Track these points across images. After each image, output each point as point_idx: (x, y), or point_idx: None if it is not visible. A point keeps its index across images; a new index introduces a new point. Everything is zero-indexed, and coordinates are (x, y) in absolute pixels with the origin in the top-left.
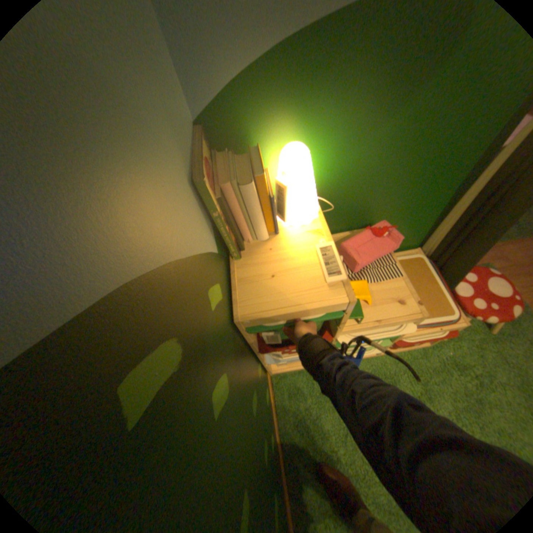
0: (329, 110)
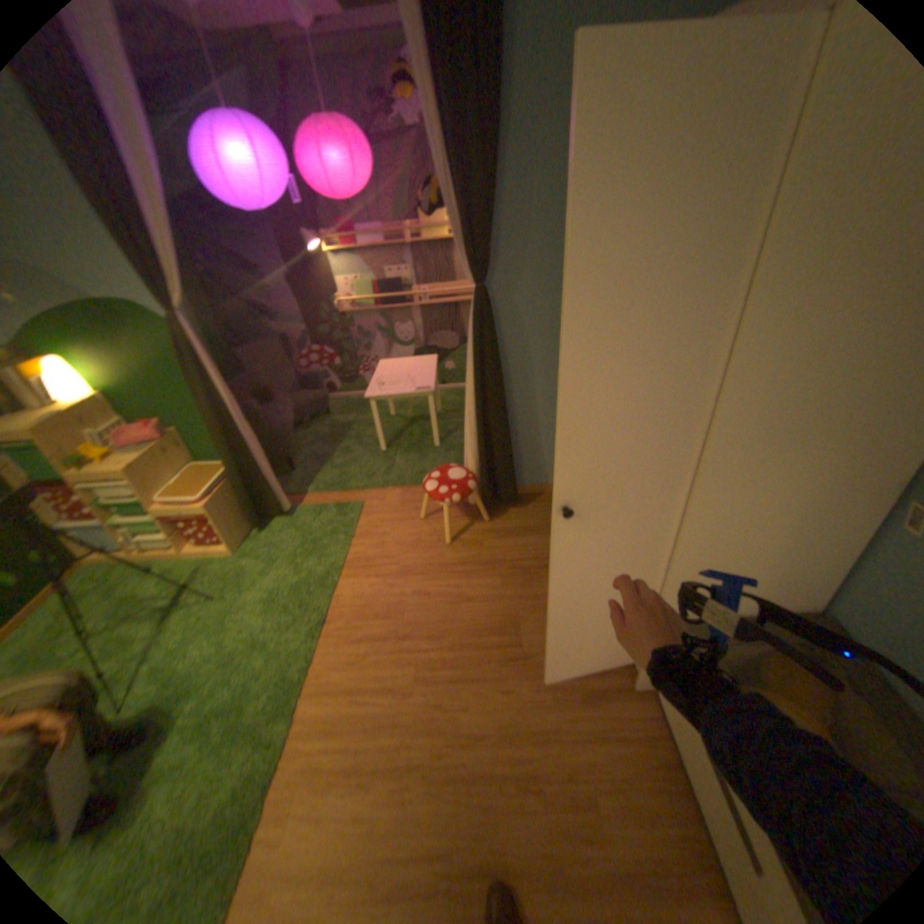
0: (82, 346)
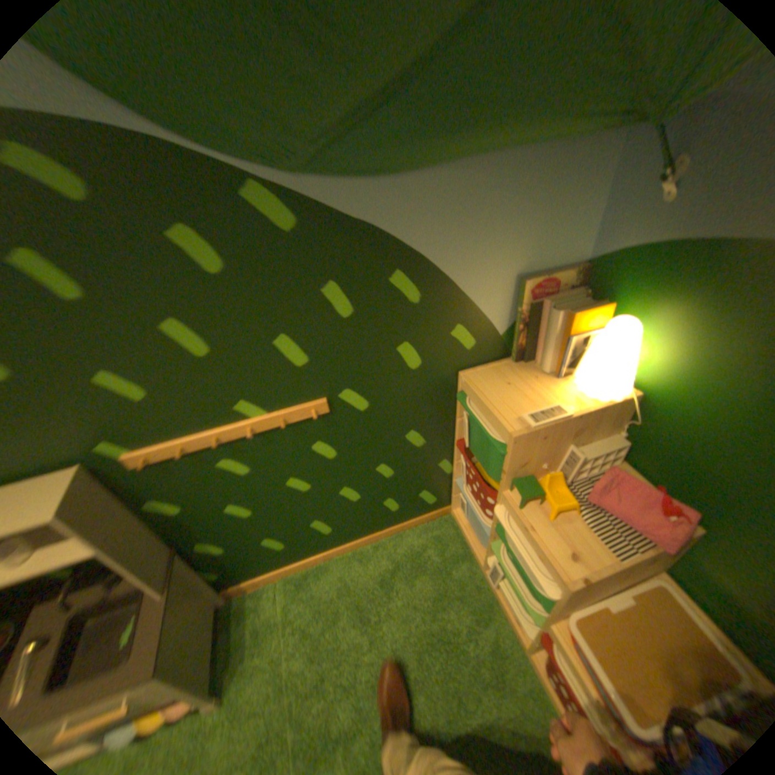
0: (703, 322)
